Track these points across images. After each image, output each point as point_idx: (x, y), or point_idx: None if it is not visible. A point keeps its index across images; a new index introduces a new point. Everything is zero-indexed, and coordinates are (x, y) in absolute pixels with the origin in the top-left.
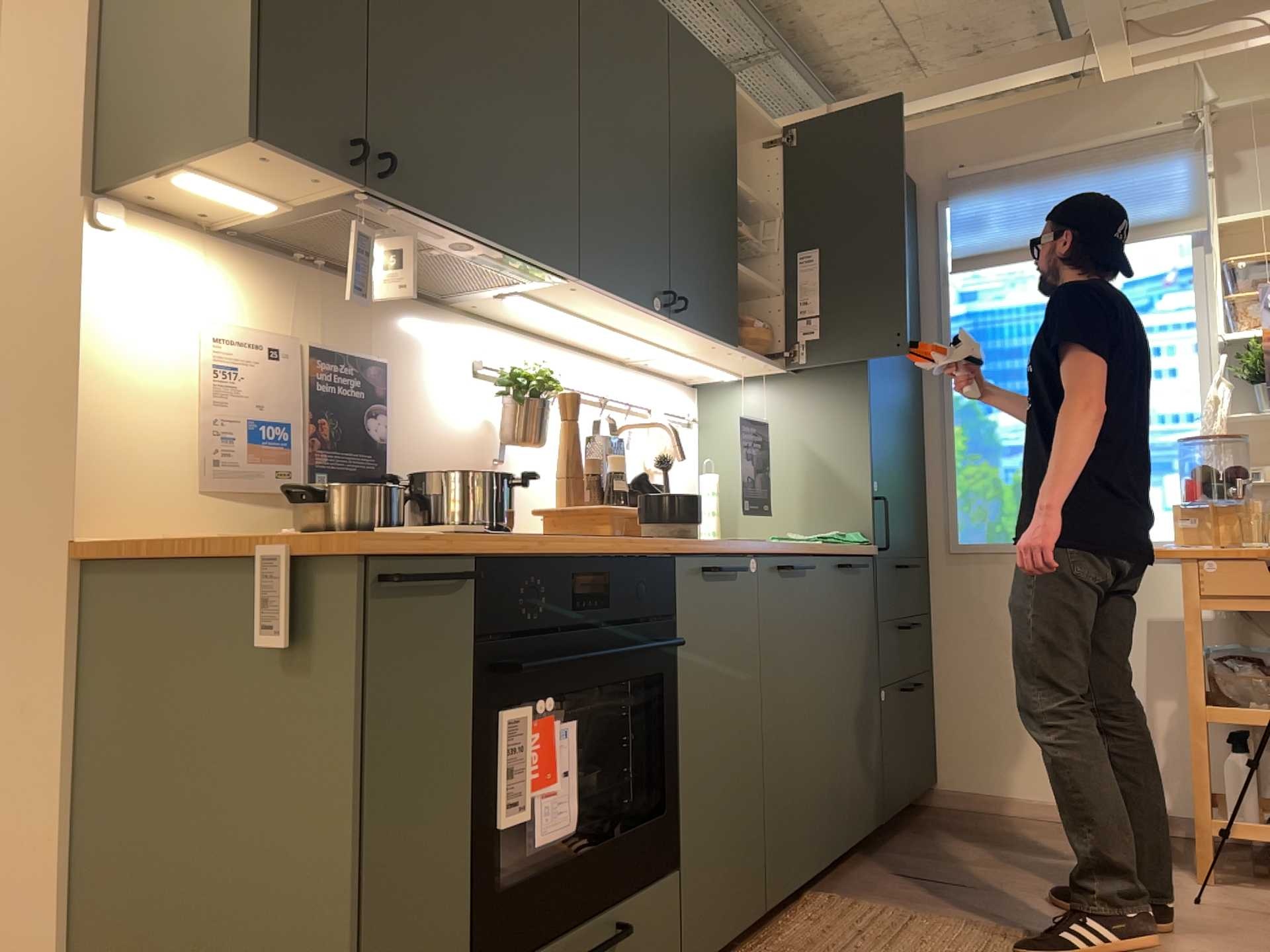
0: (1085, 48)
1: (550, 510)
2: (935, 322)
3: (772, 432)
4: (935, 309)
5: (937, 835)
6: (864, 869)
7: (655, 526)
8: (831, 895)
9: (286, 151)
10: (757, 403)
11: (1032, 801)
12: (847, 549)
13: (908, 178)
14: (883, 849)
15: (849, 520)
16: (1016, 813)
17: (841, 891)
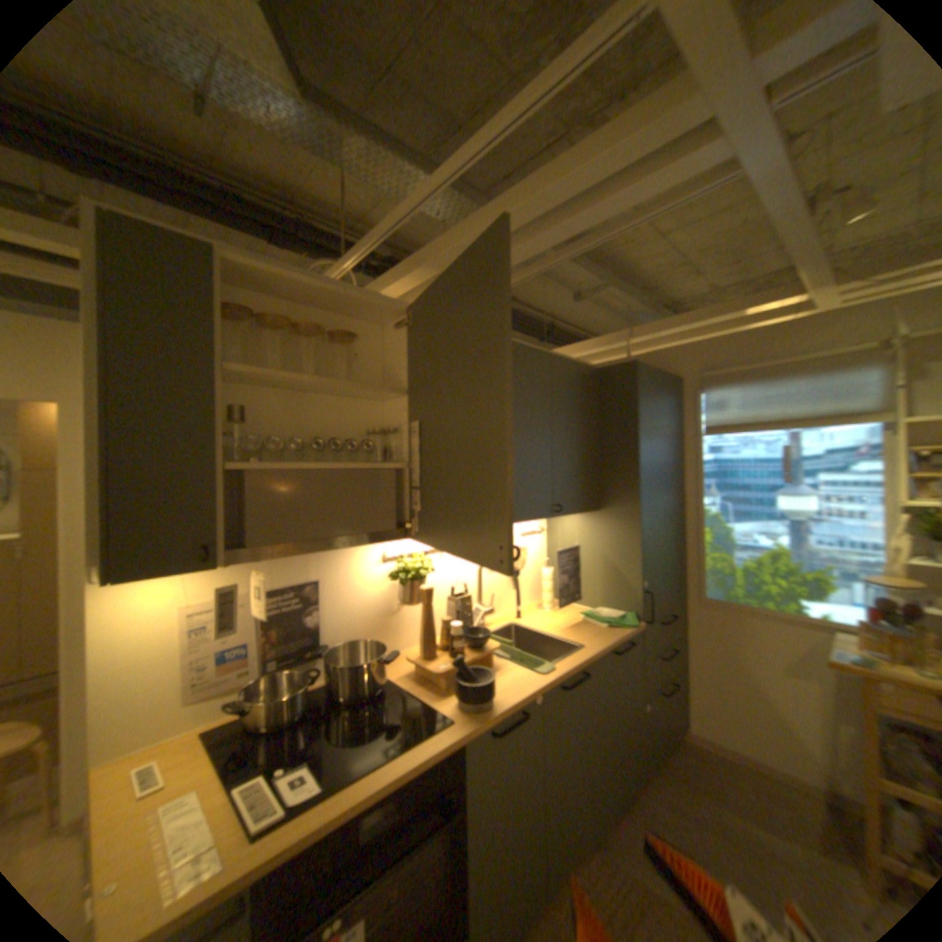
0: (805, 287)
1: (414, 663)
2: (694, 463)
3: (585, 542)
4: (694, 454)
5: (684, 782)
6: (631, 820)
7: (461, 704)
8: (605, 853)
9: (144, 575)
10: (577, 524)
11: (750, 760)
12: (621, 636)
13: (678, 373)
14: (647, 795)
15: (628, 604)
16: (739, 764)
17: (612, 848)
